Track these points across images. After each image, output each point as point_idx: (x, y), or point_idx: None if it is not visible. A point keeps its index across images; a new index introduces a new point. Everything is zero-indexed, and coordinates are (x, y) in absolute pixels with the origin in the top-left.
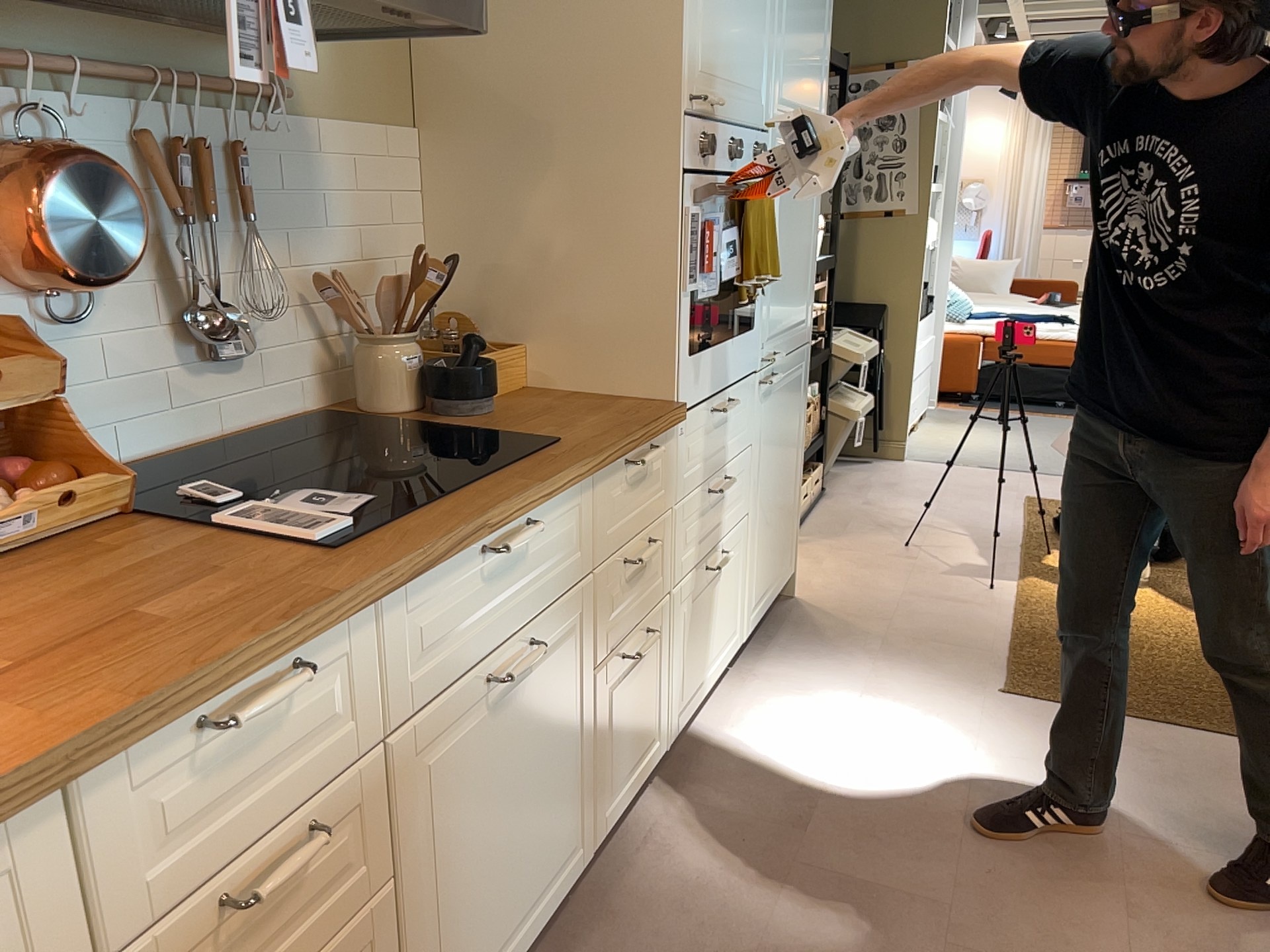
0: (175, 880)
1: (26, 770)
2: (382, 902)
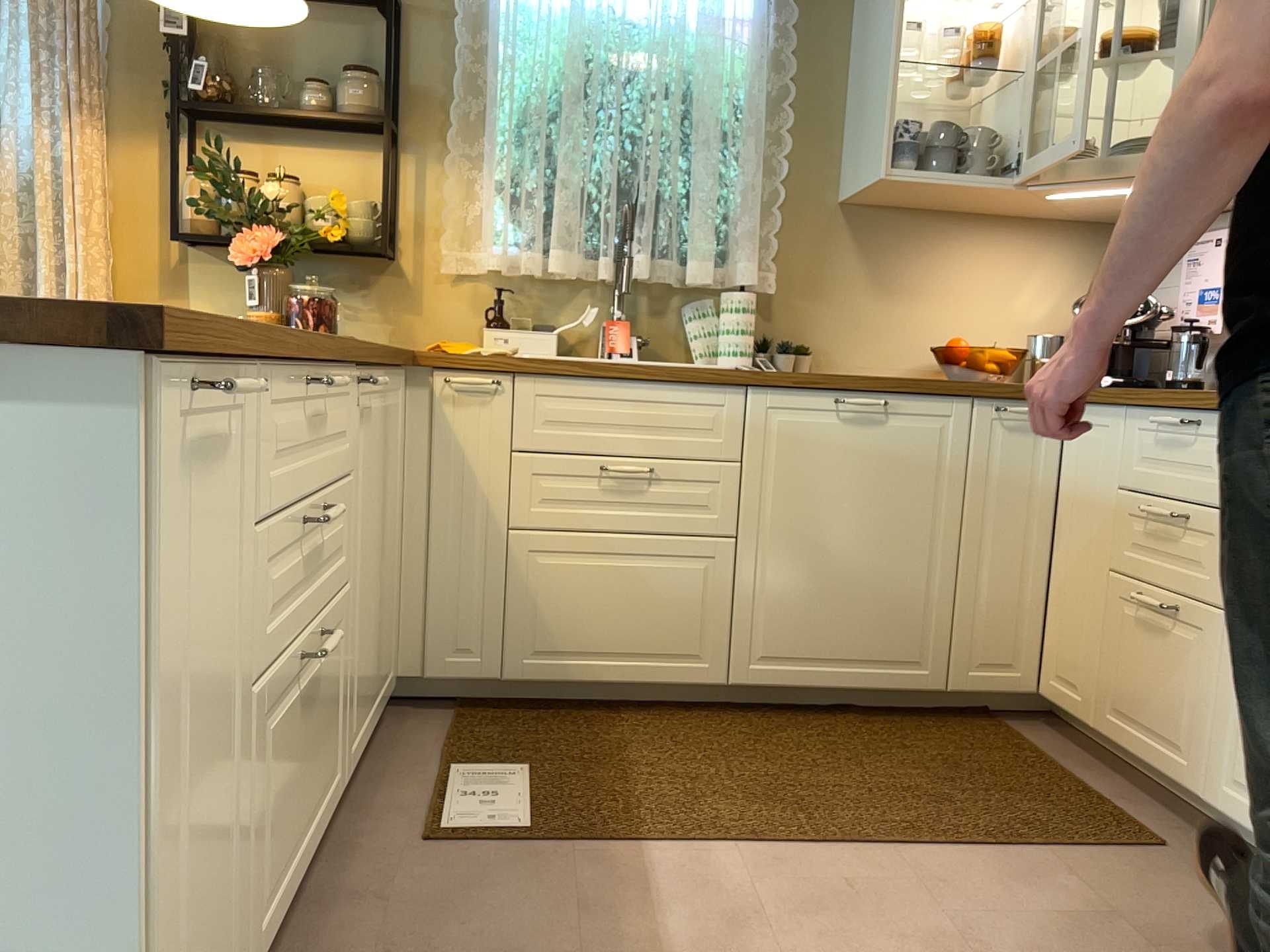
0: (1145, 481)
1: (1117, 393)
2: (1221, 622)
